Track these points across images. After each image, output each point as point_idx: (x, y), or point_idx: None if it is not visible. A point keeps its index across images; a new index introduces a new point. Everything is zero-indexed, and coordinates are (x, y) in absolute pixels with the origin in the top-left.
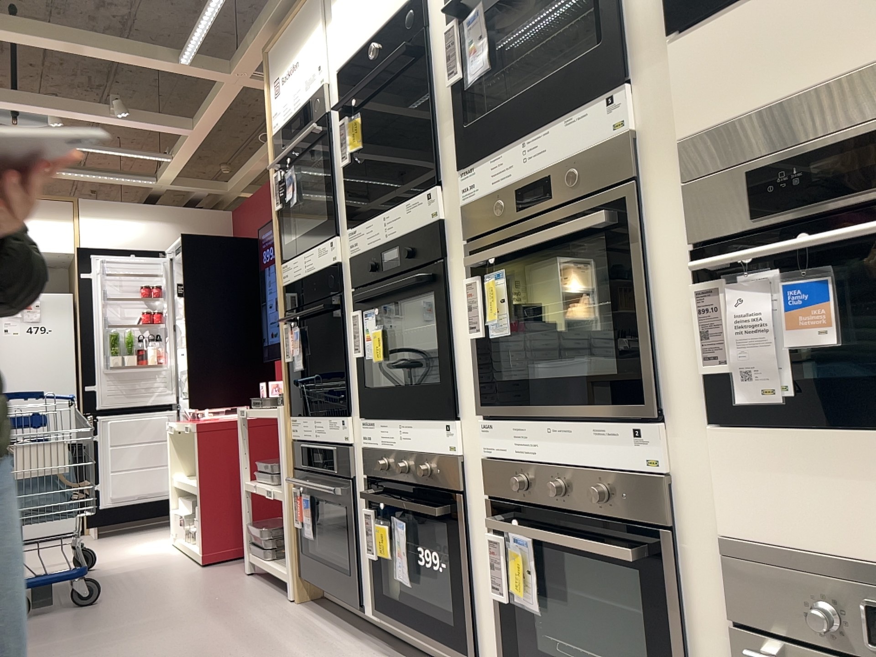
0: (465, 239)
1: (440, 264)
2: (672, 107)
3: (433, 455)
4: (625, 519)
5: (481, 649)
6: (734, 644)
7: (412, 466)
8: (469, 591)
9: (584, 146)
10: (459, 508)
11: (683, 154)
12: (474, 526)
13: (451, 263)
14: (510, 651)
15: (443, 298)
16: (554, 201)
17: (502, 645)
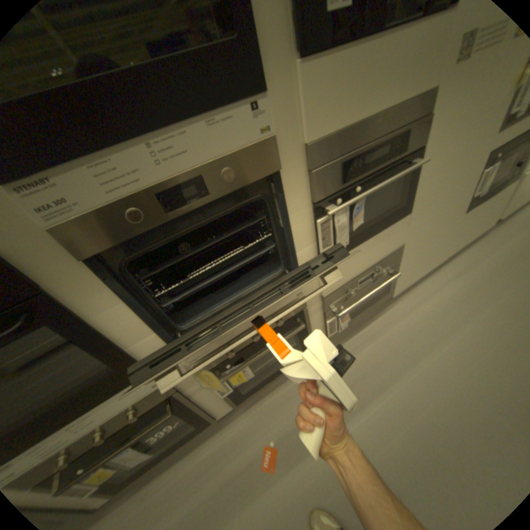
0: (77, 258)
1: (40, 298)
2: (303, 118)
3: (132, 404)
4: (286, 319)
5: (208, 417)
6: (321, 317)
7: (106, 428)
8: (197, 412)
9: (234, 146)
10: (177, 398)
11: (311, 153)
12: (187, 393)
13: (54, 288)
14: (233, 400)
15: (71, 322)
16: (211, 196)
17: (225, 403)
